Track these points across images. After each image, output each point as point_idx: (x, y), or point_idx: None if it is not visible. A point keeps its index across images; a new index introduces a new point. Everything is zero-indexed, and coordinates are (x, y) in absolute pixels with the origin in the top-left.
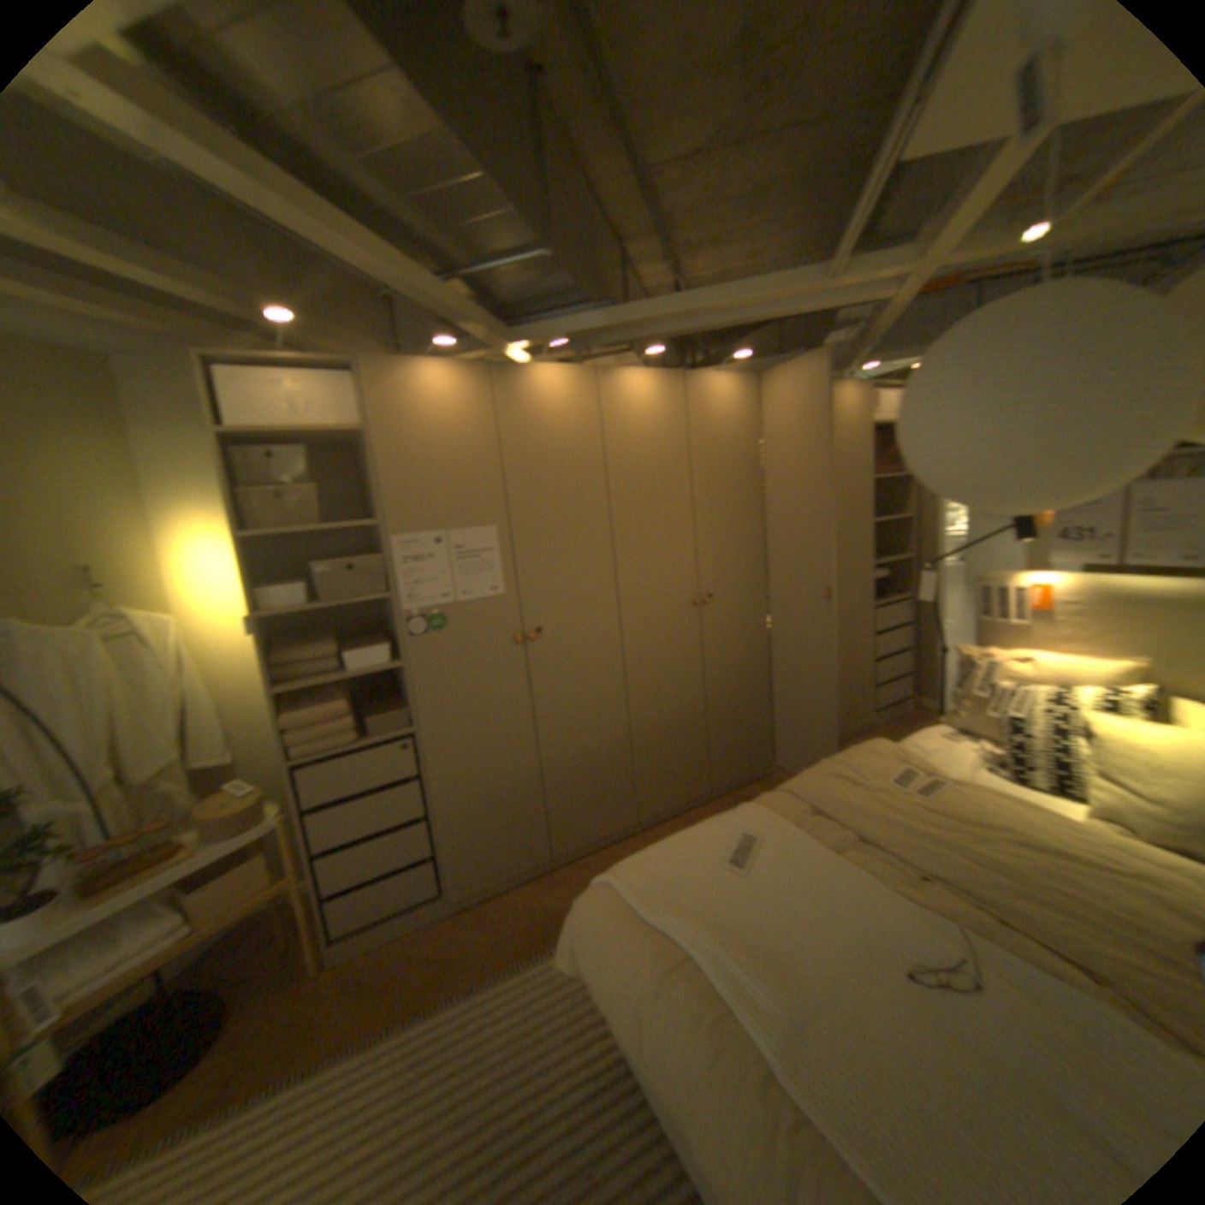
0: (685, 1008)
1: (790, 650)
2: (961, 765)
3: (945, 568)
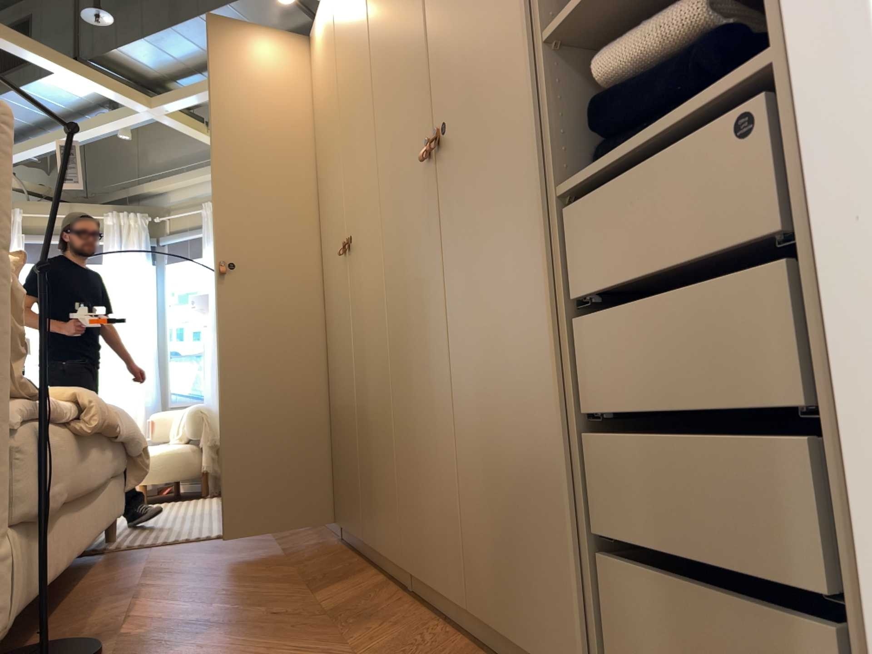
0: None
1: (405, 325)
2: None
3: None
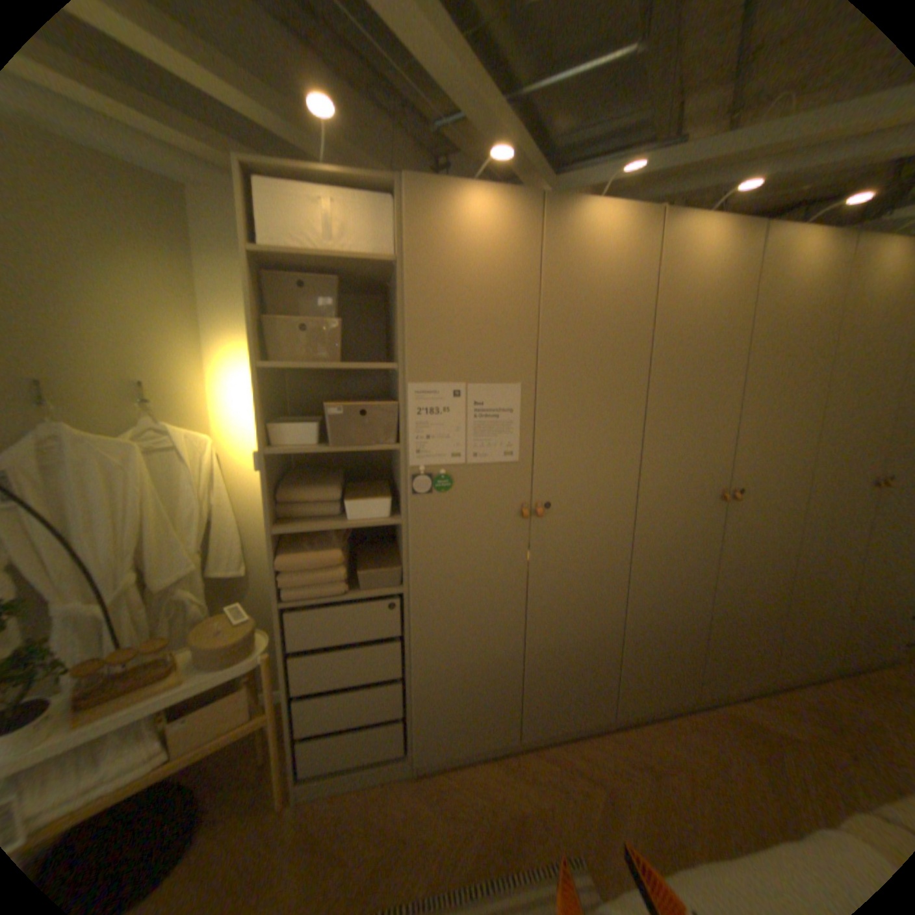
0: None
1: (821, 563)
2: None
3: None
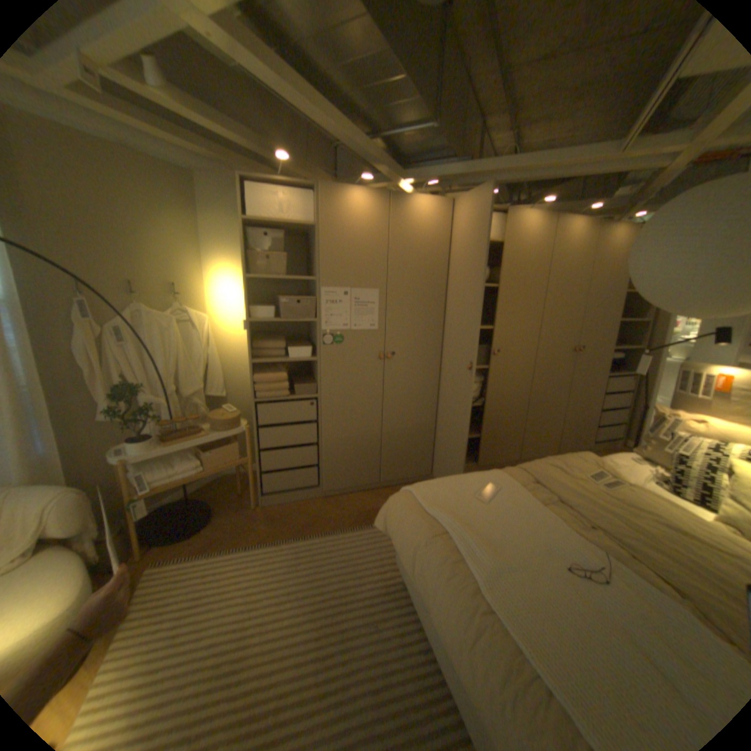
0: (439, 554)
1: (544, 393)
2: (639, 477)
3: (666, 359)
